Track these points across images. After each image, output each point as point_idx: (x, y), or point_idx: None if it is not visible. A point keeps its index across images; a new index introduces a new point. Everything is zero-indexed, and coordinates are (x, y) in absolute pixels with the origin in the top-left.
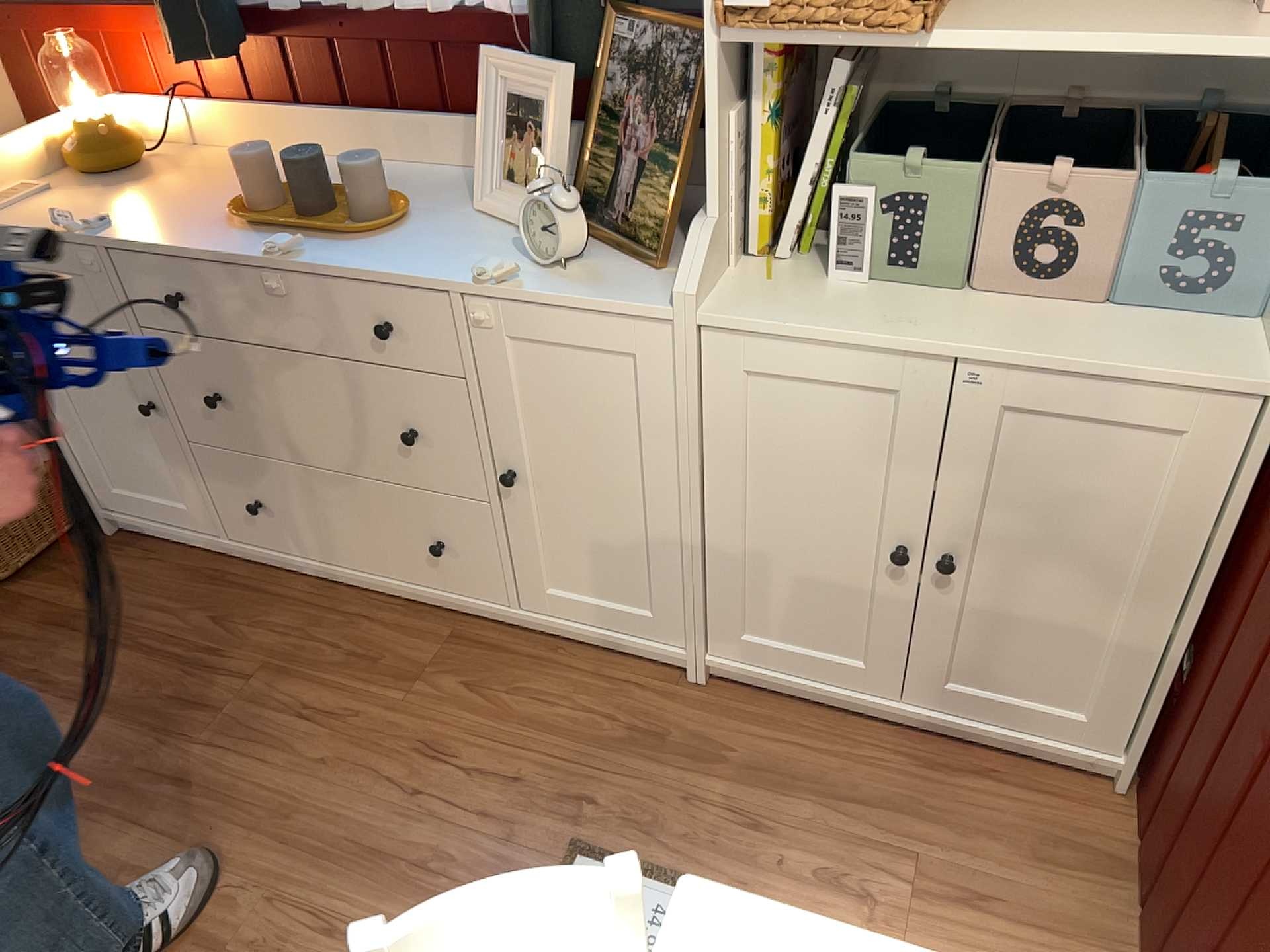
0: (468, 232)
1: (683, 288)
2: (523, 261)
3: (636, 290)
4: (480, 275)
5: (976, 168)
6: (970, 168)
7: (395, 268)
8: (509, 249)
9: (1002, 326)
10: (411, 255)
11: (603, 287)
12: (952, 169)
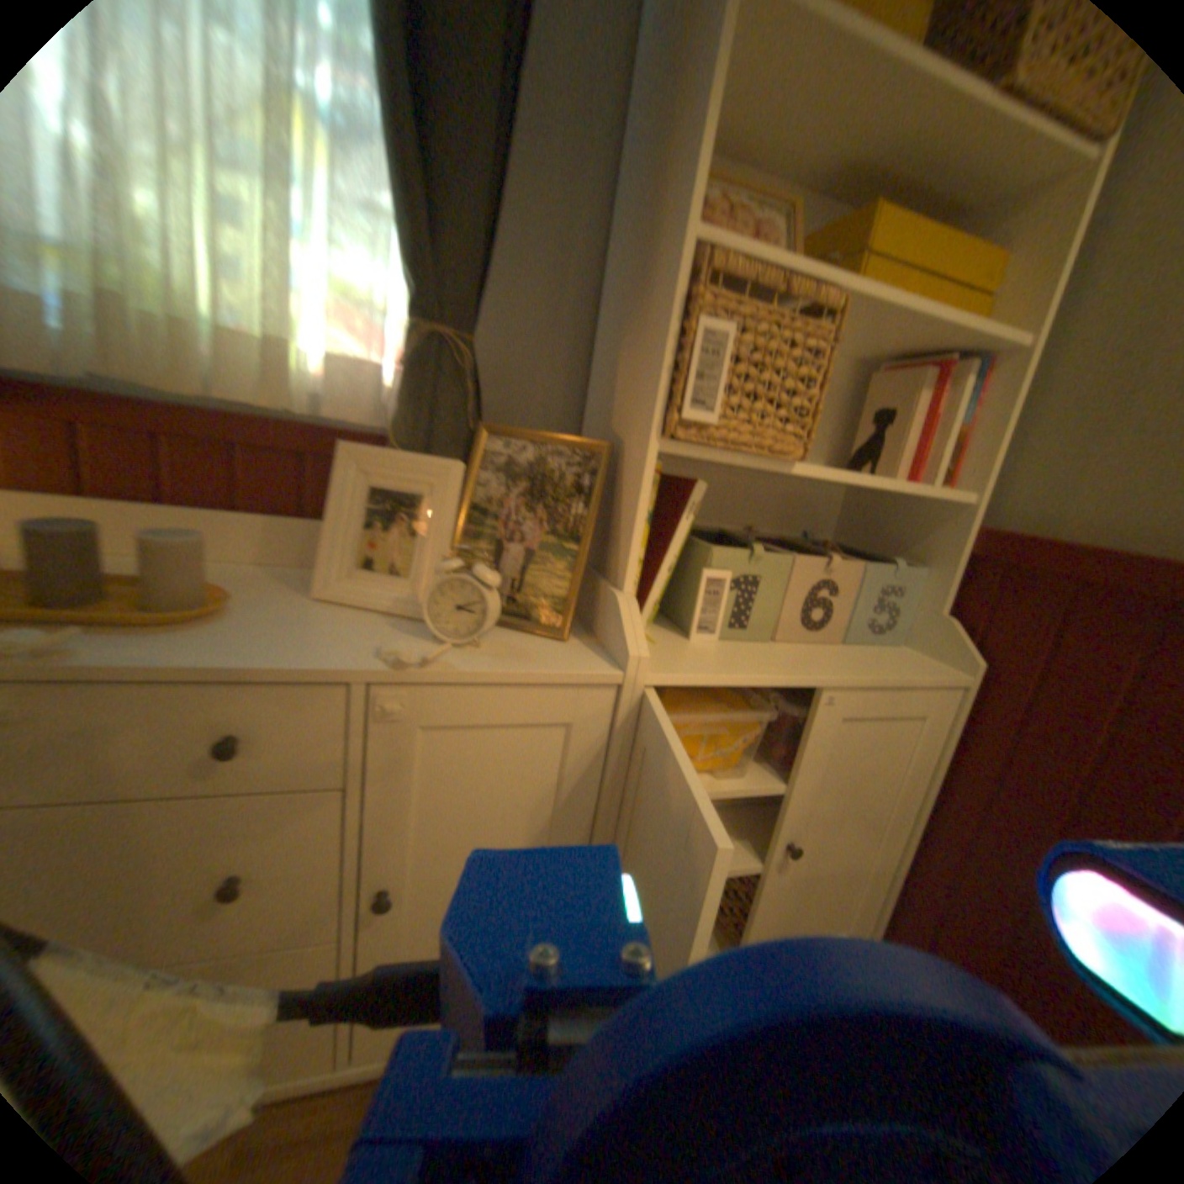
0: (312, 614)
1: (635, 648)
2: (416, 638)
3: (565, 657)
4: (383, 654)
5: (784, 554)
6: (779, 555)
7: (245, 654)
8: (384, 628)
9: (824, 660)
10: (255, 639)
11: (532, 656)
12: (775, 555)
